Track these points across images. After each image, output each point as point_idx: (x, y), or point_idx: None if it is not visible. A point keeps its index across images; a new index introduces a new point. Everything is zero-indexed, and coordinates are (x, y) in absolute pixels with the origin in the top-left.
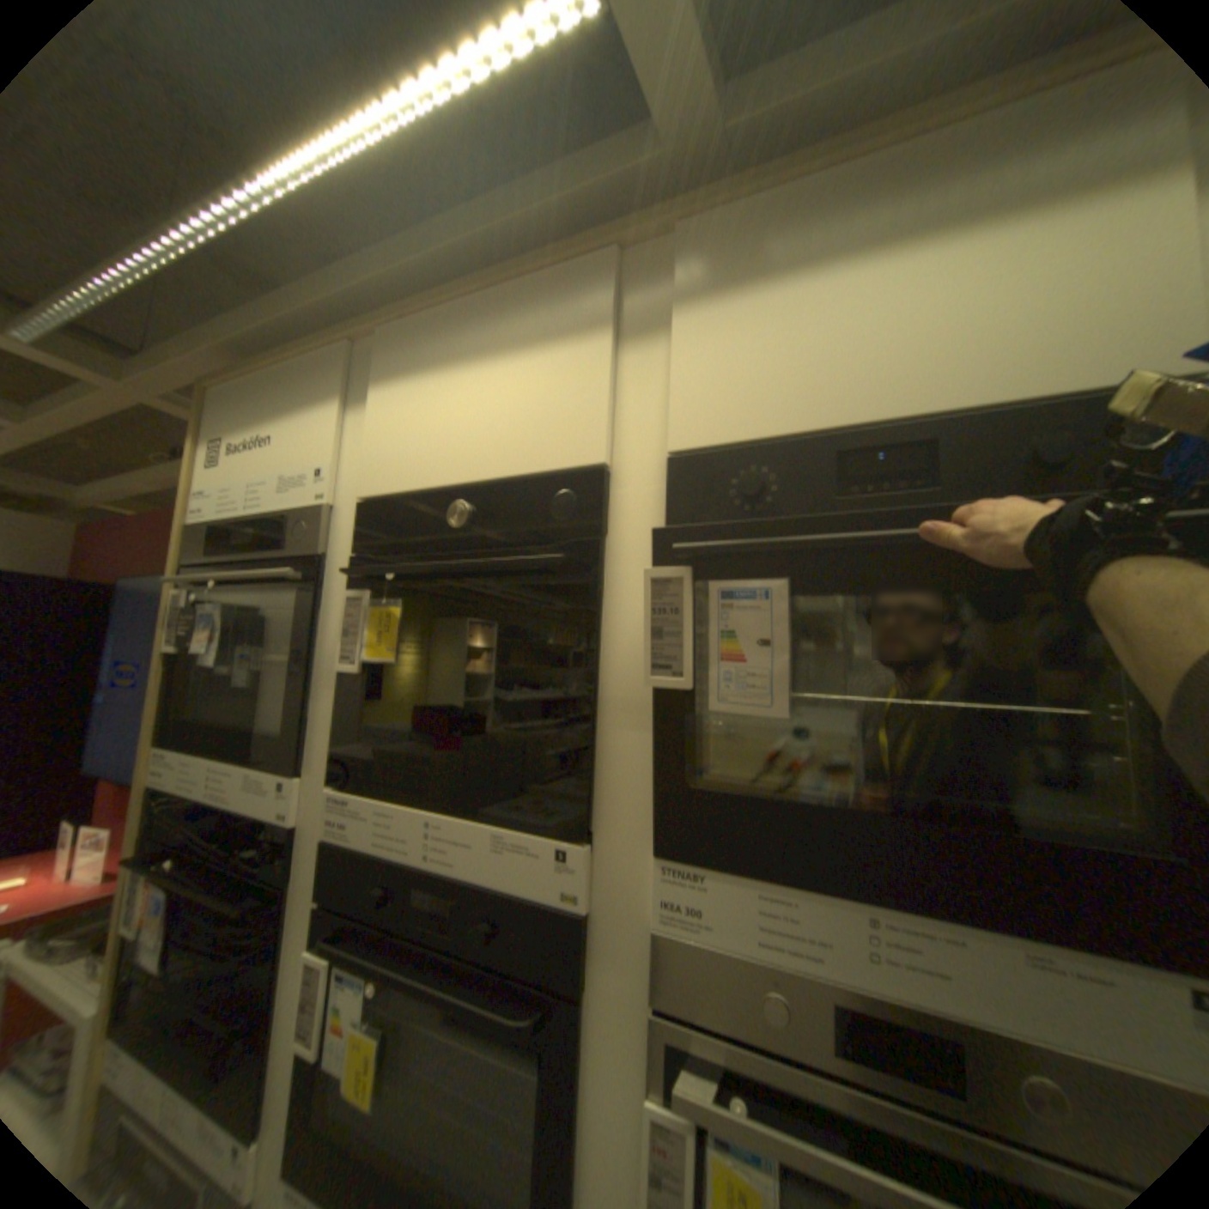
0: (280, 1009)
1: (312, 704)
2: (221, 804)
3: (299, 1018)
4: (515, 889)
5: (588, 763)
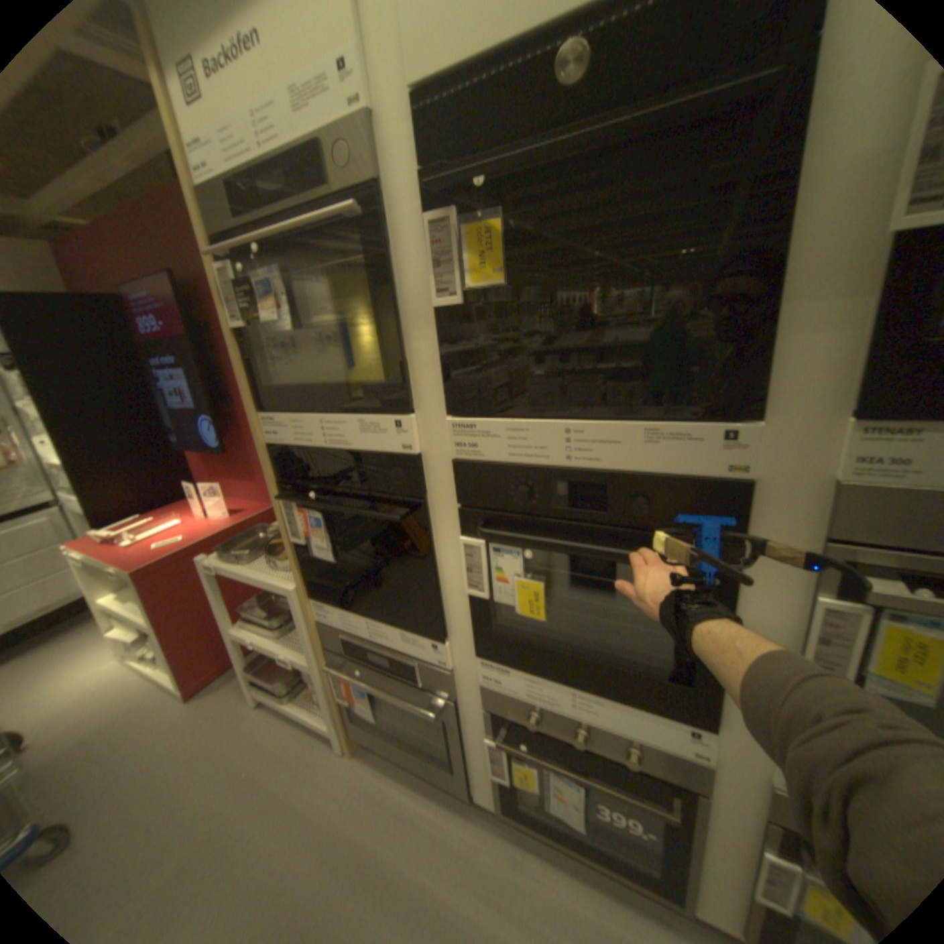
0: (442, 571)
1: (407, 345)
2: (342, 444)
3: (461, 574)
4: (674, 466)
5: (765, 343)
